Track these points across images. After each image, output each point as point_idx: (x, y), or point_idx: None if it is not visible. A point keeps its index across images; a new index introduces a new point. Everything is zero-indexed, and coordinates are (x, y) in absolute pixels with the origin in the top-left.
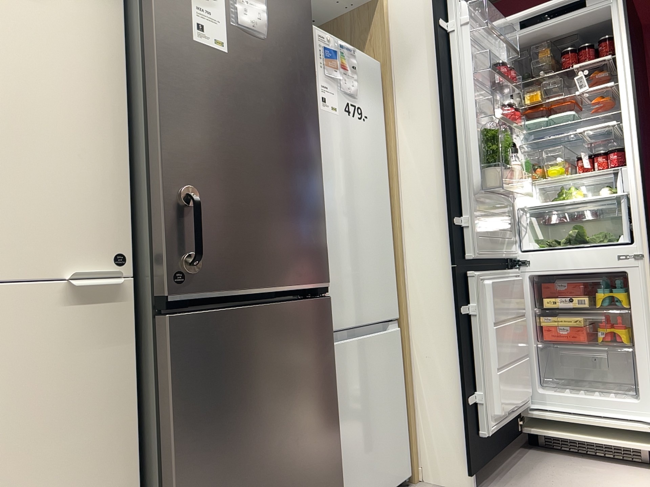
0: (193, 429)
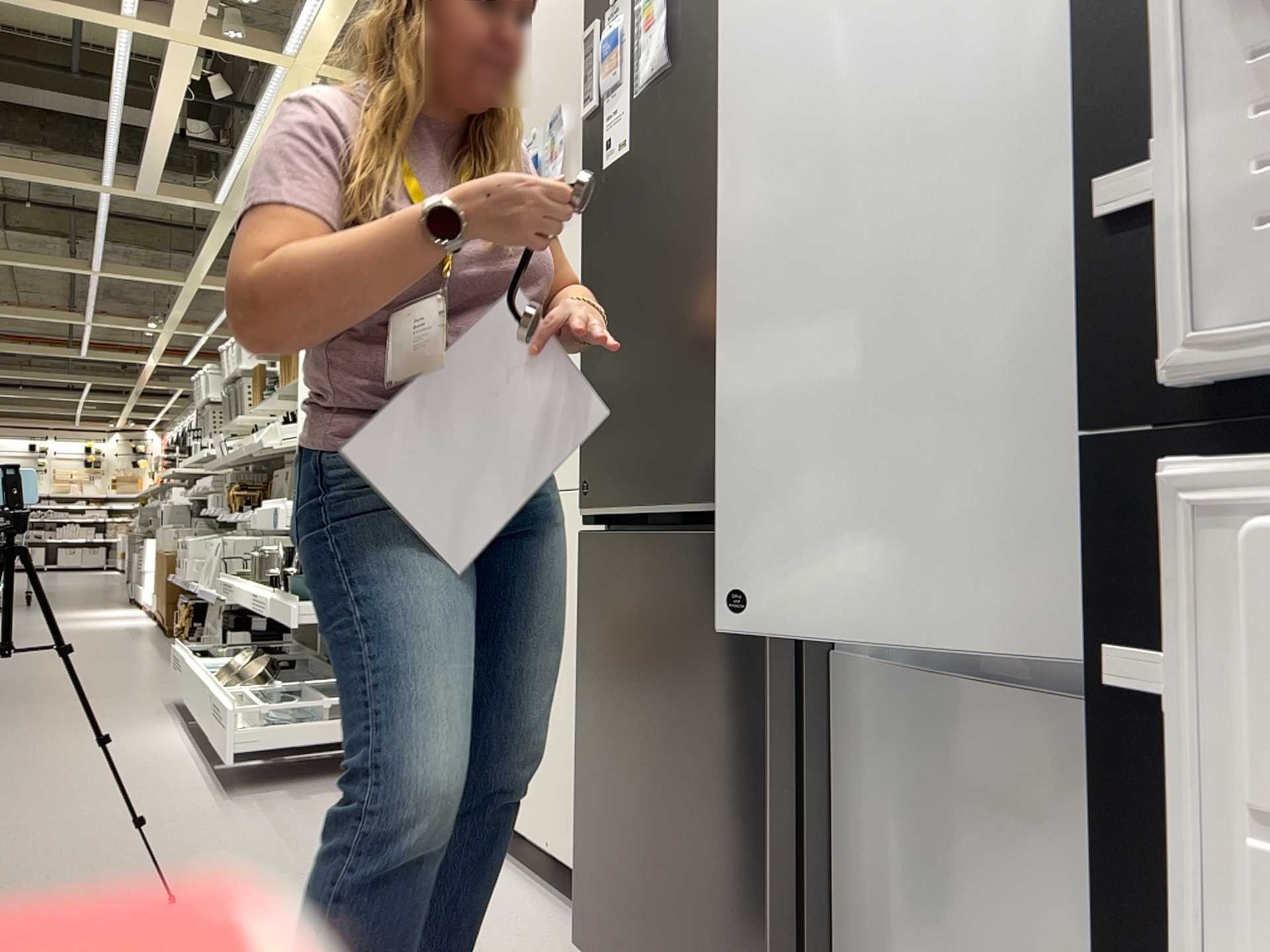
0: (589, 680)
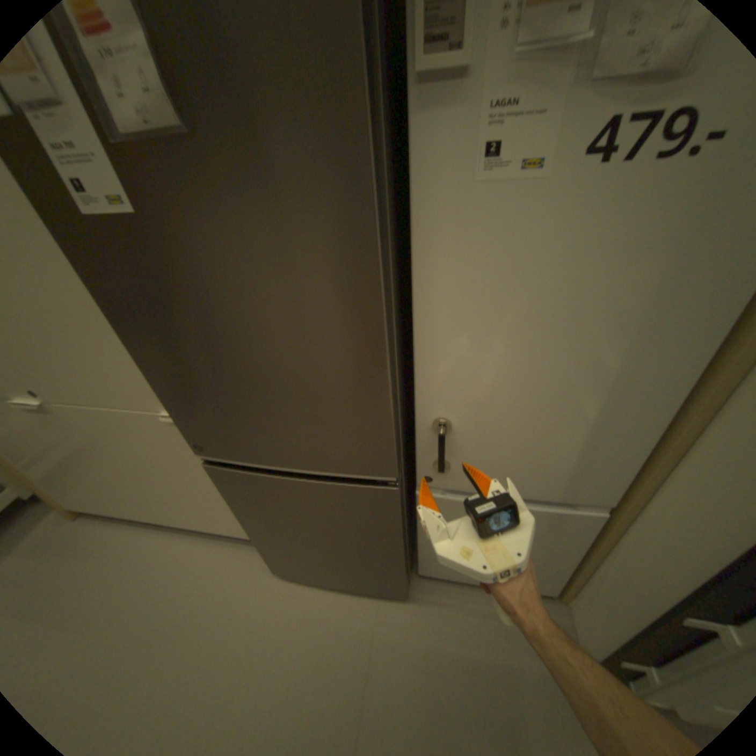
0: (247, 515)
